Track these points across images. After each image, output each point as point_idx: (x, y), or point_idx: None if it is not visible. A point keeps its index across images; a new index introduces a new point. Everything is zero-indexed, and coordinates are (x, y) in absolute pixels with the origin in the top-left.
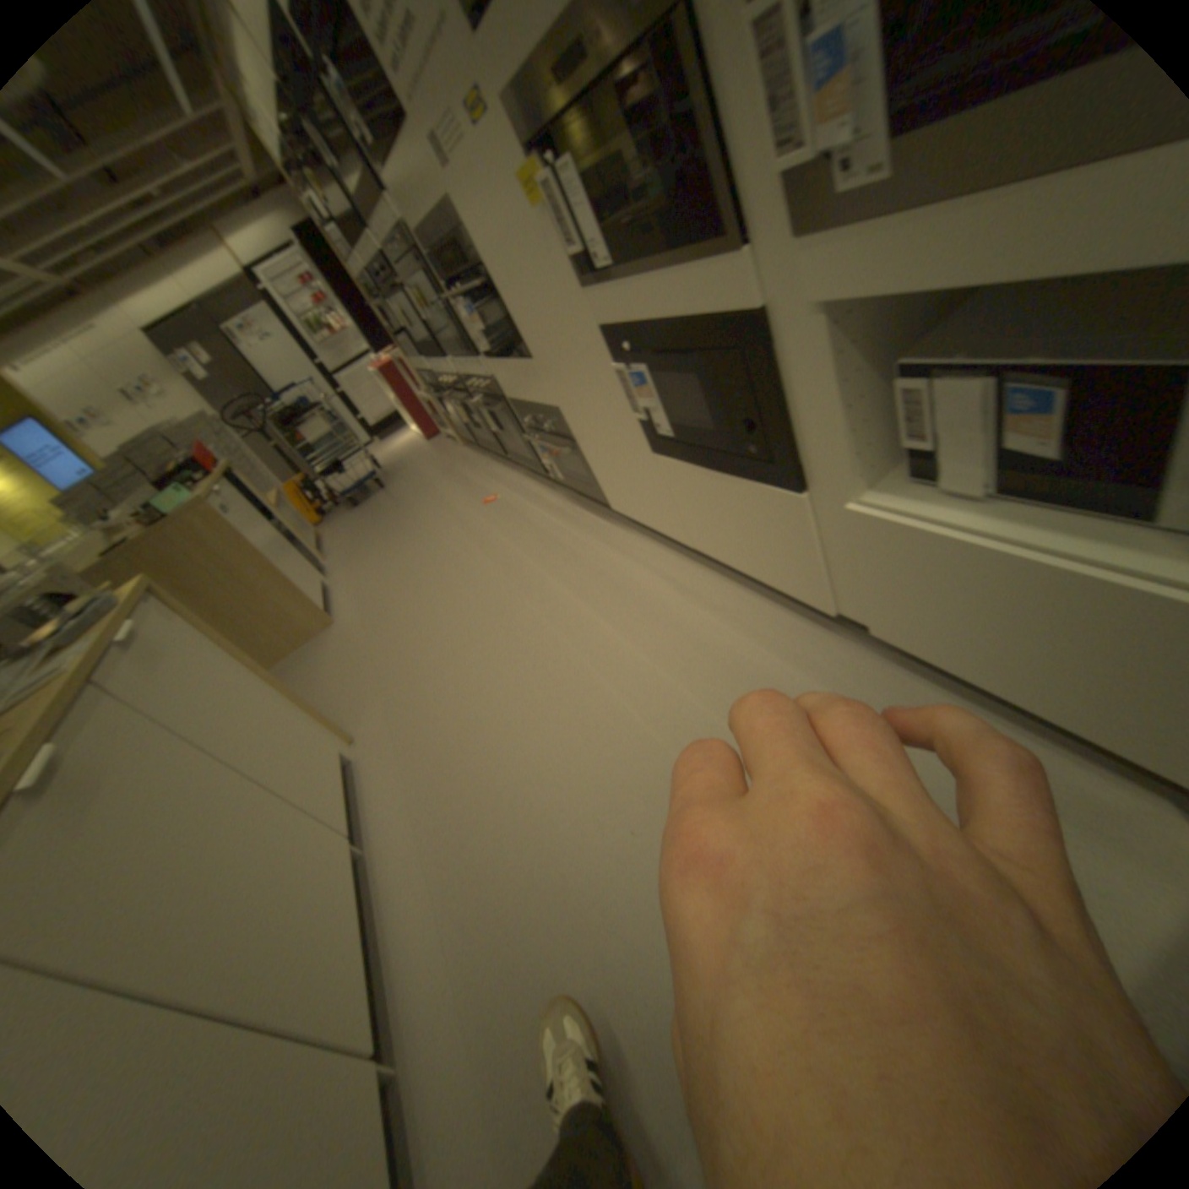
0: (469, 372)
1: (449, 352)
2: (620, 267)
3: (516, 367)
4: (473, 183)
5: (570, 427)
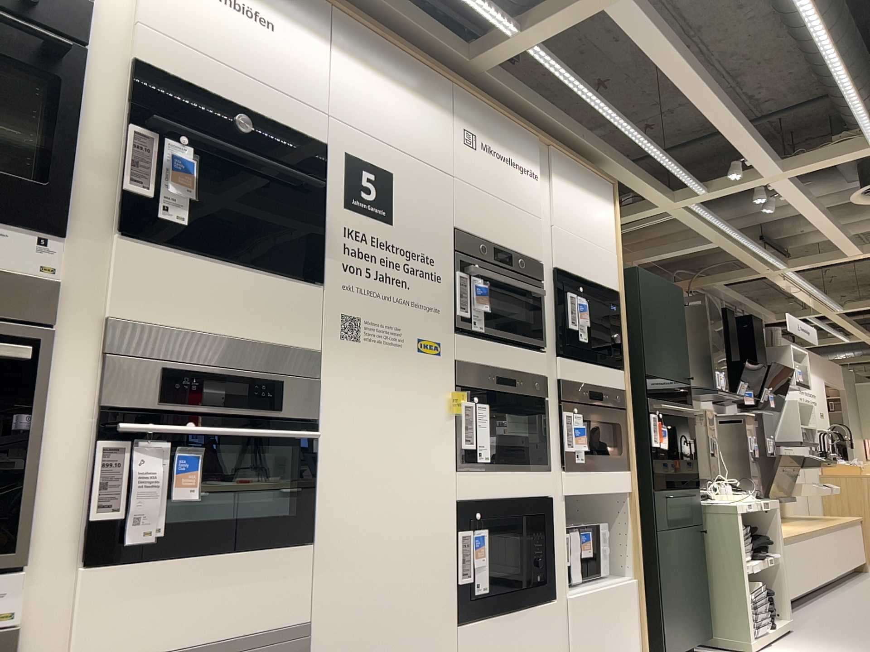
0: None
1: None
2: (493, 465)
3: (232, 571)
4: (378, 369)
5: None
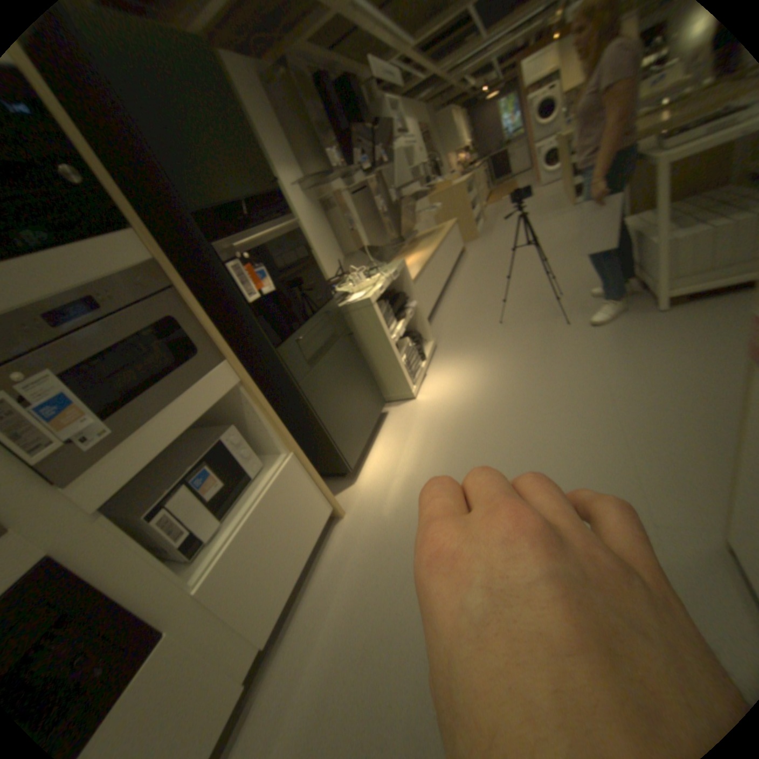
0: None
1: None
2: None
3: None
4: None
5: None
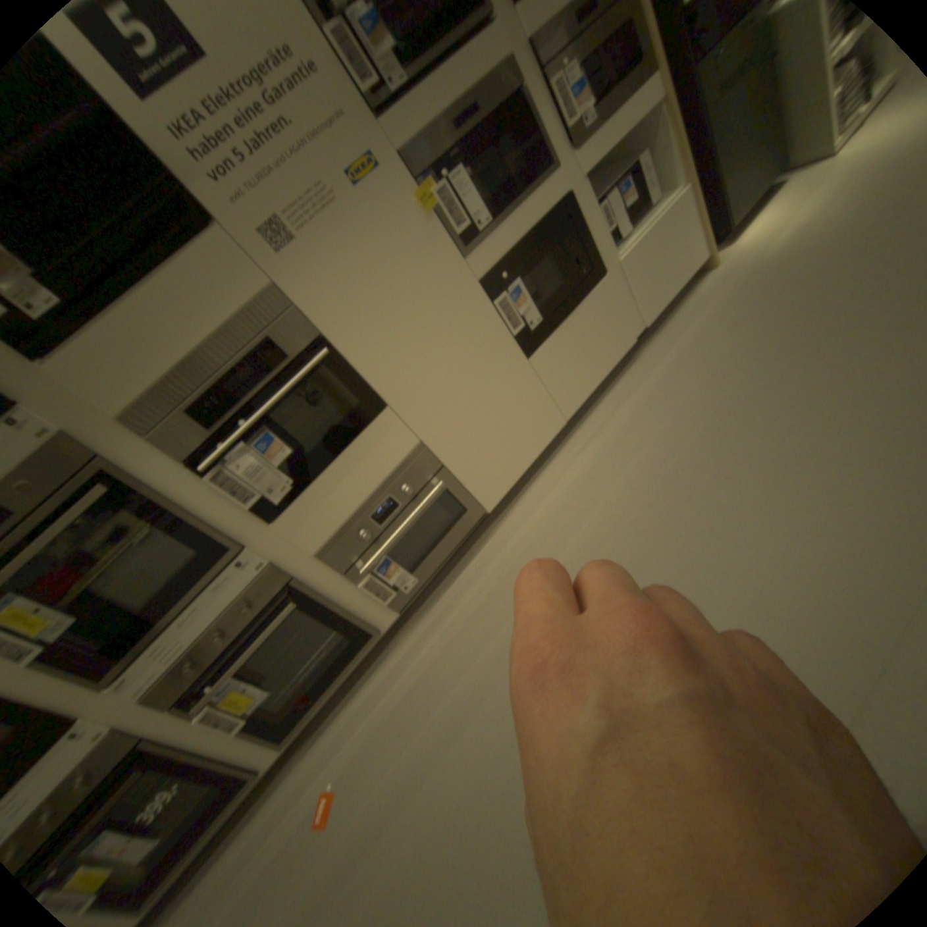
0: (191, 644)
1: (122, 667)
2: (496, 219)
3: (352, 459)
4: (334, 243)
5: (438, 453)
